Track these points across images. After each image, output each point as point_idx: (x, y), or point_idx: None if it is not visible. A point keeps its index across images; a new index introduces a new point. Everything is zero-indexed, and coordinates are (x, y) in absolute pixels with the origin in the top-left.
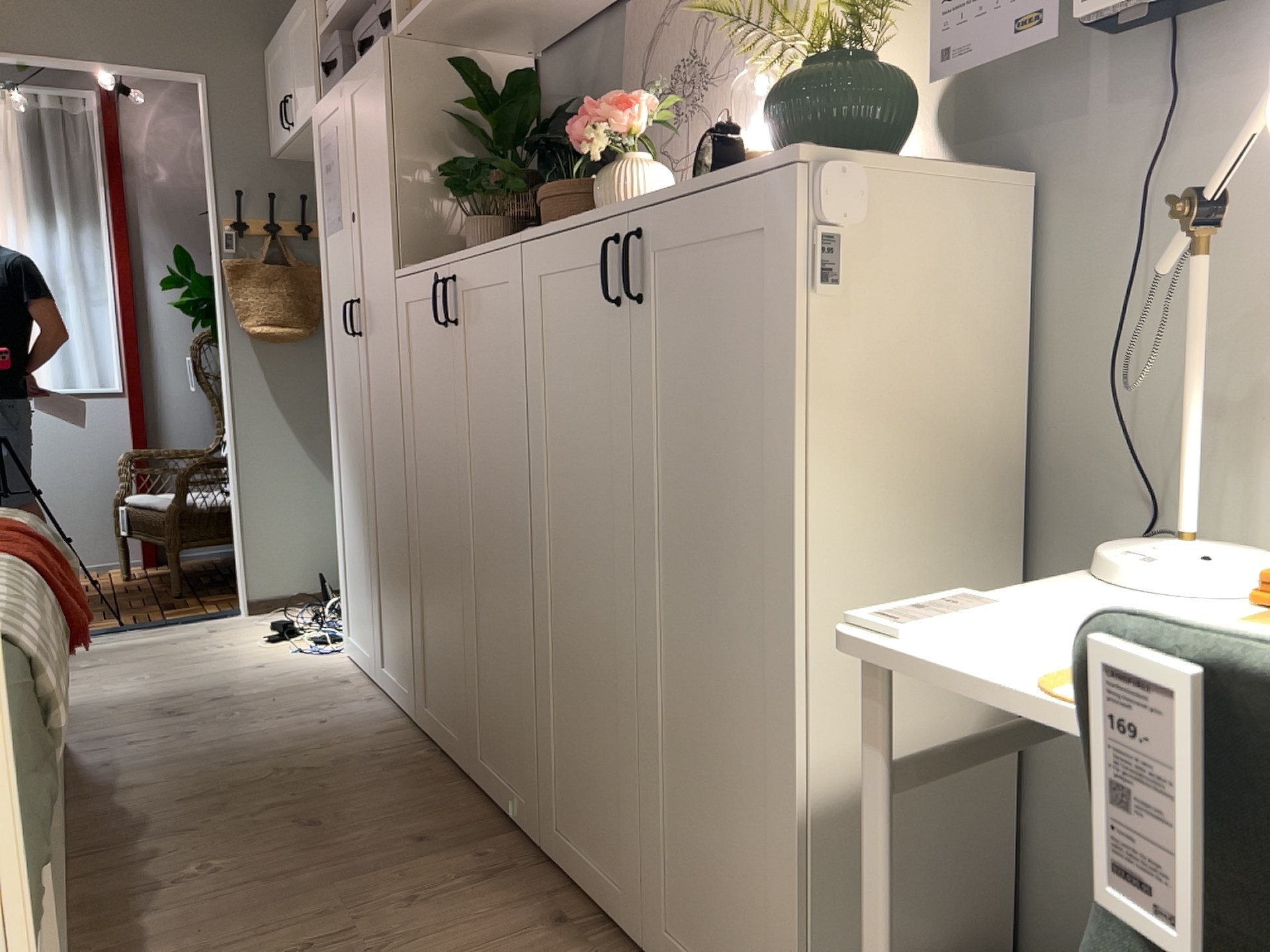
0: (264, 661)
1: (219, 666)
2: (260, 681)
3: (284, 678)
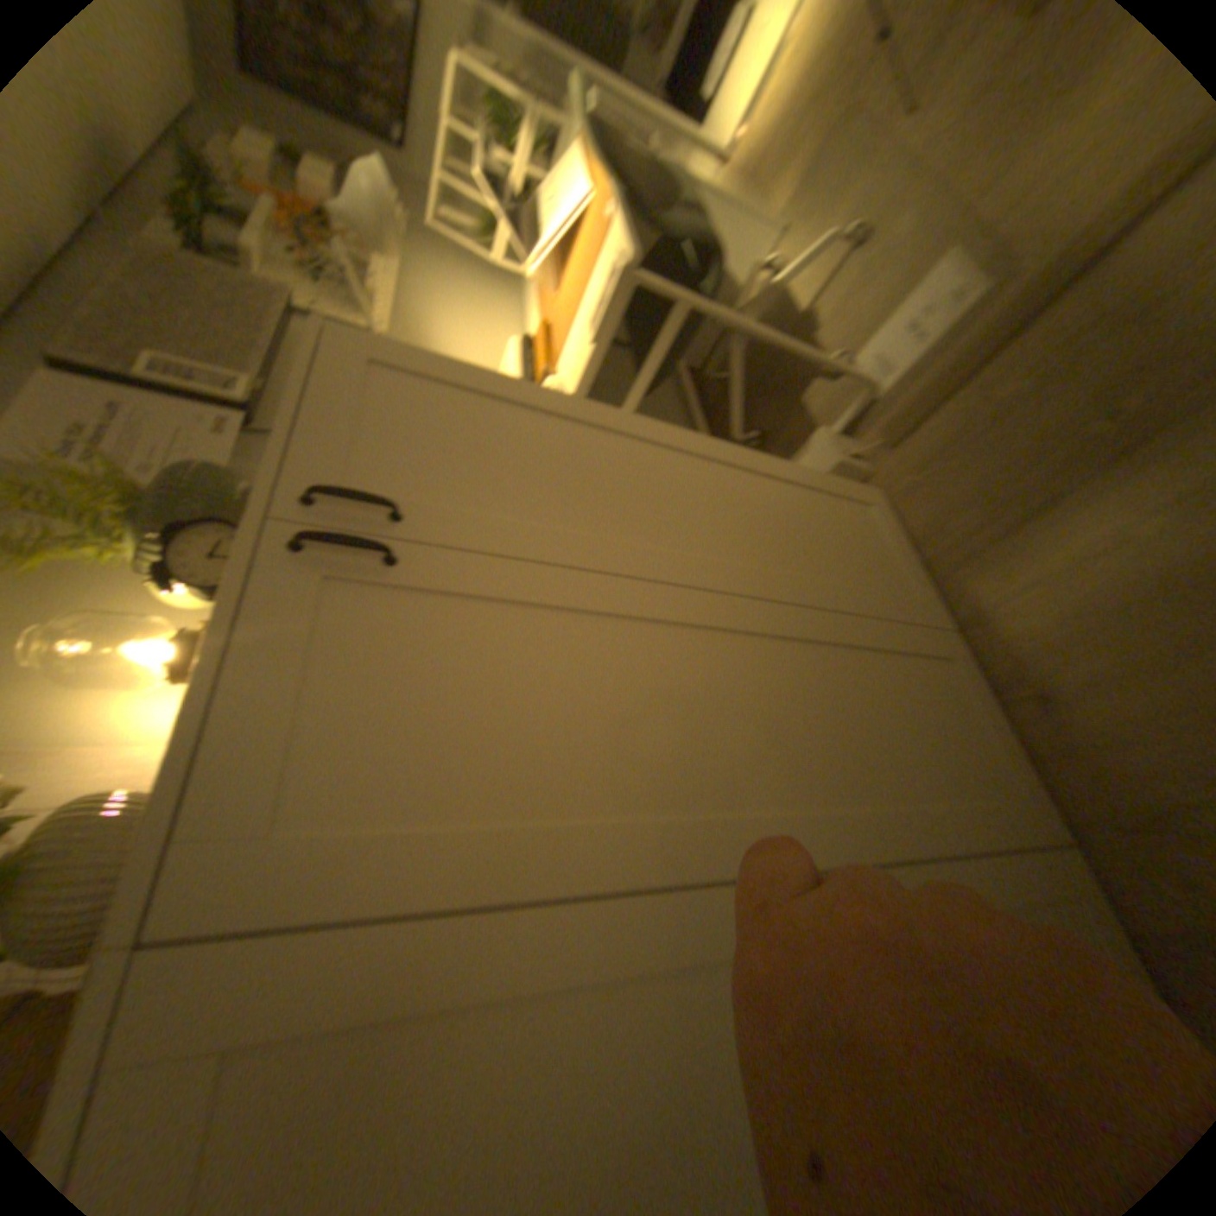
0: None
1: None
2: None
3: None
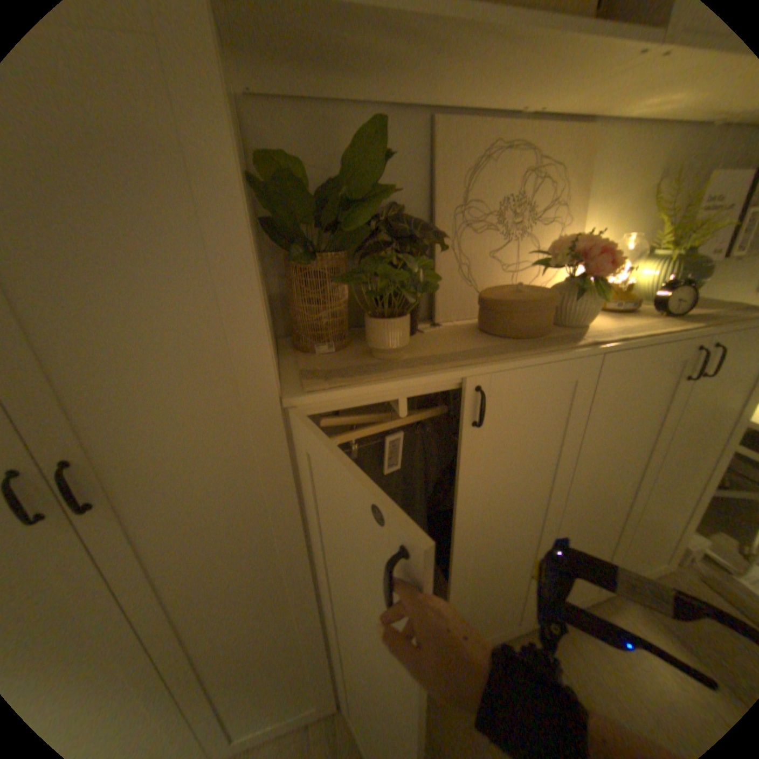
0: None
1: None
2: None
3: None
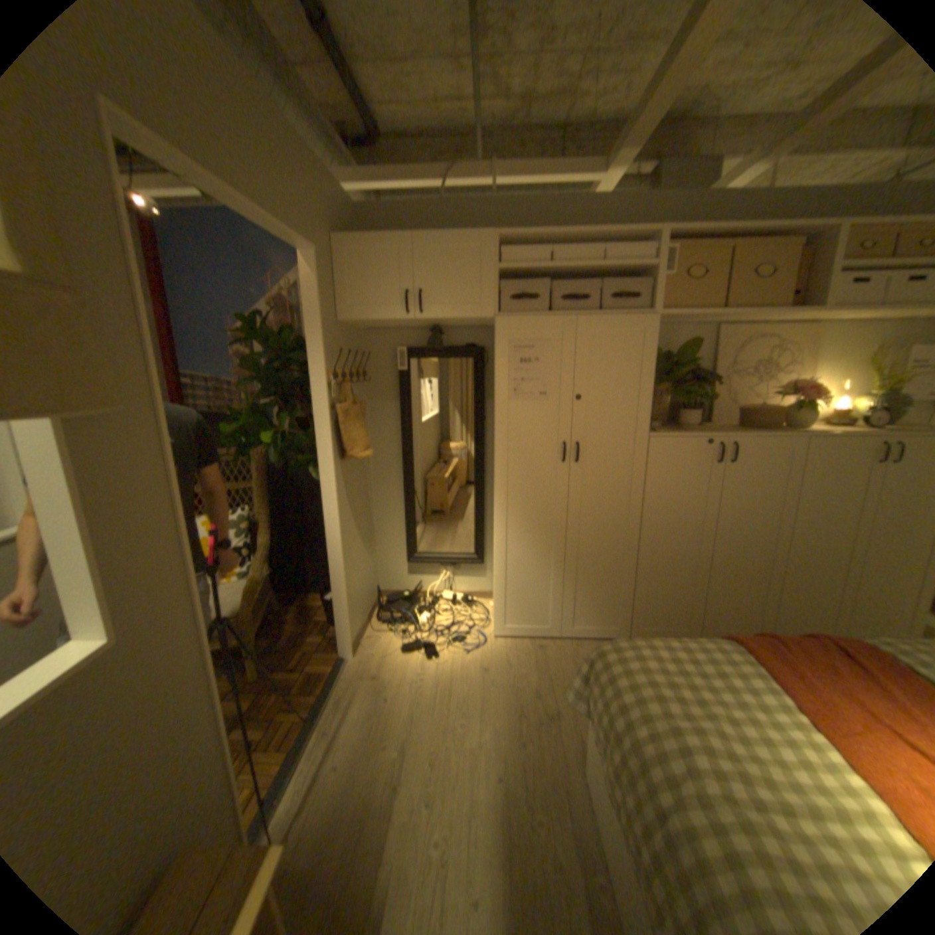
0: (475, 667)
1: (468, 686)
2: (513, 674)
3: (516, 665)
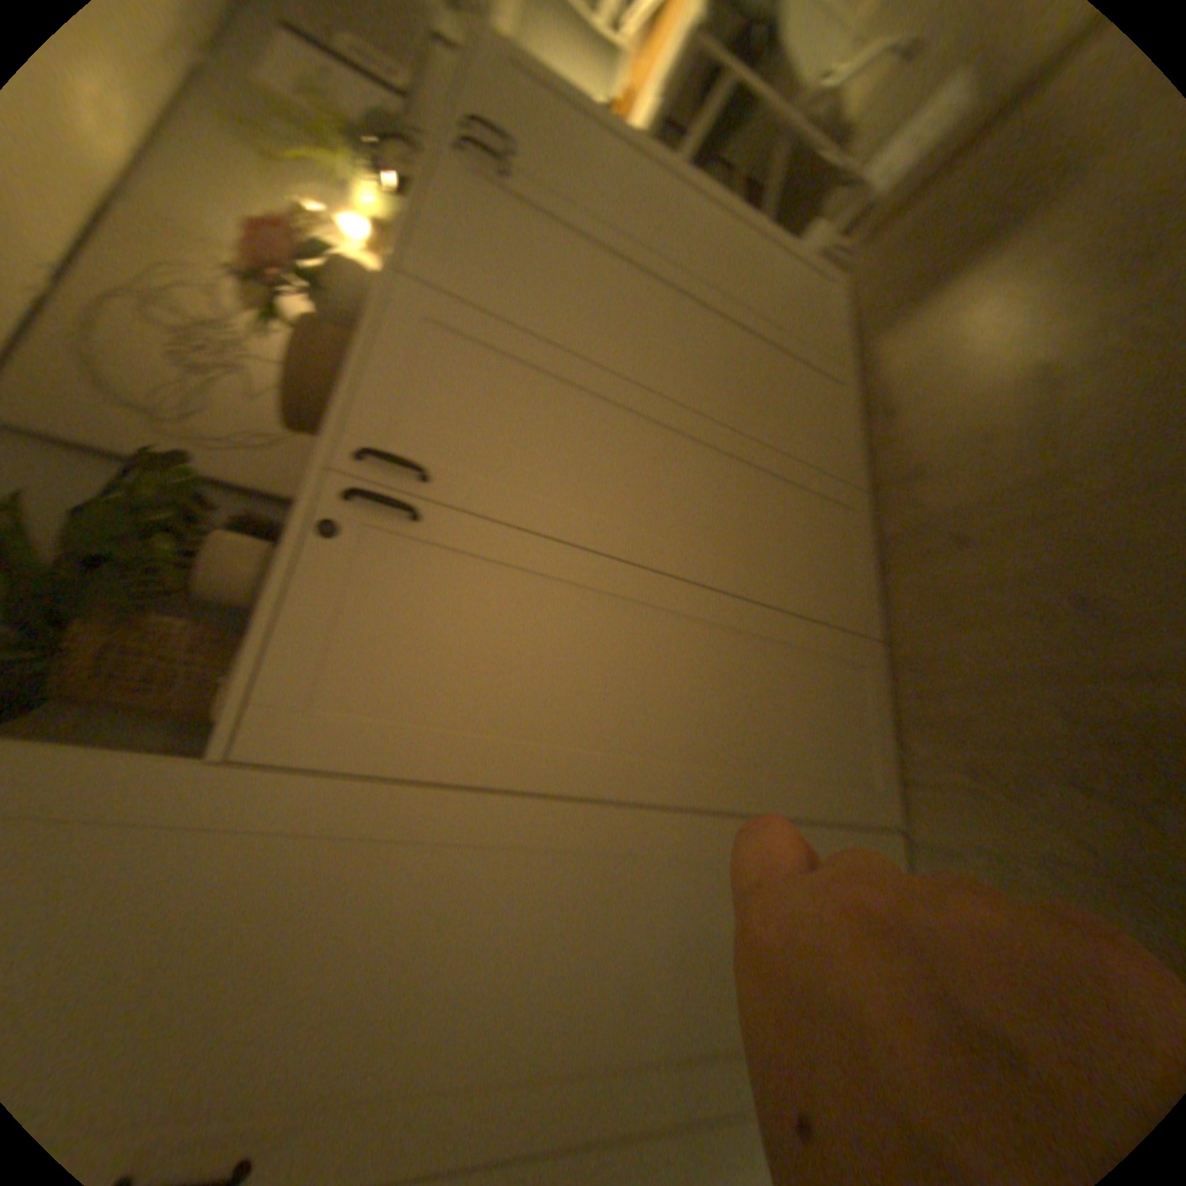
0: None
1: None
2: None
3: None
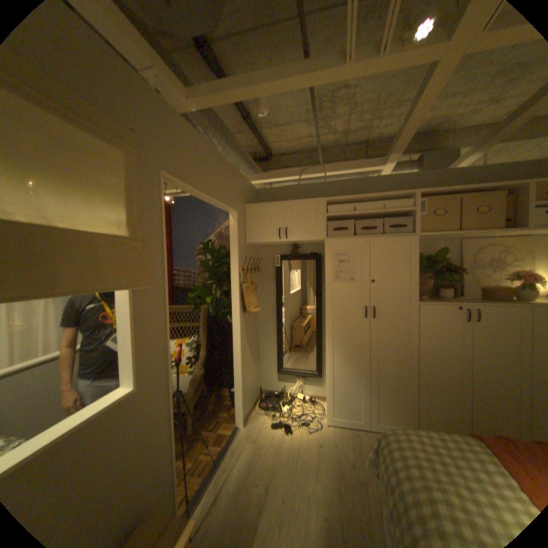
0: (314, 443)
1: (308, 455)
2: (338, 452)
3: (340, 446)
